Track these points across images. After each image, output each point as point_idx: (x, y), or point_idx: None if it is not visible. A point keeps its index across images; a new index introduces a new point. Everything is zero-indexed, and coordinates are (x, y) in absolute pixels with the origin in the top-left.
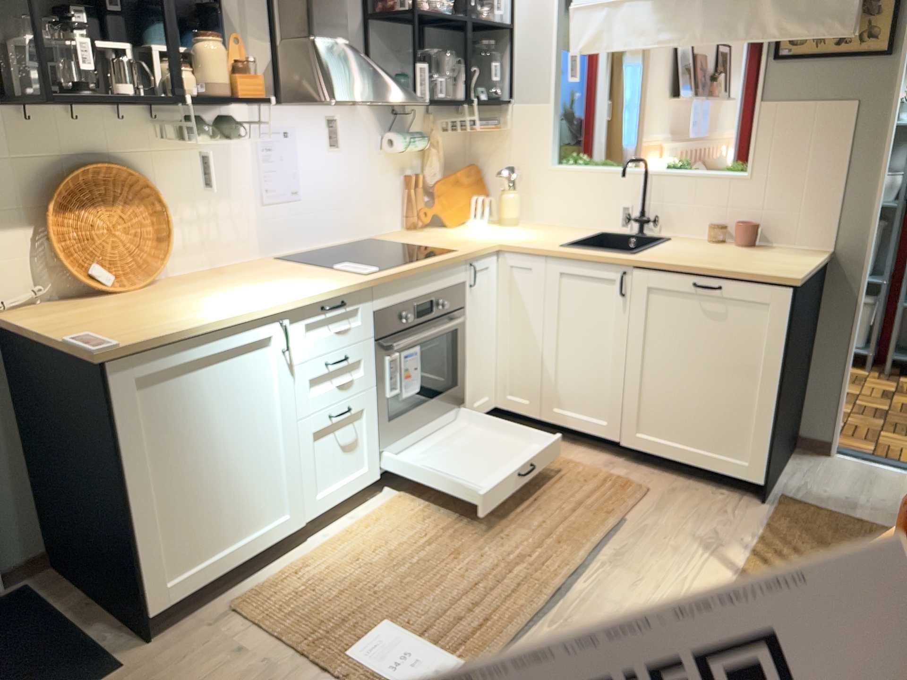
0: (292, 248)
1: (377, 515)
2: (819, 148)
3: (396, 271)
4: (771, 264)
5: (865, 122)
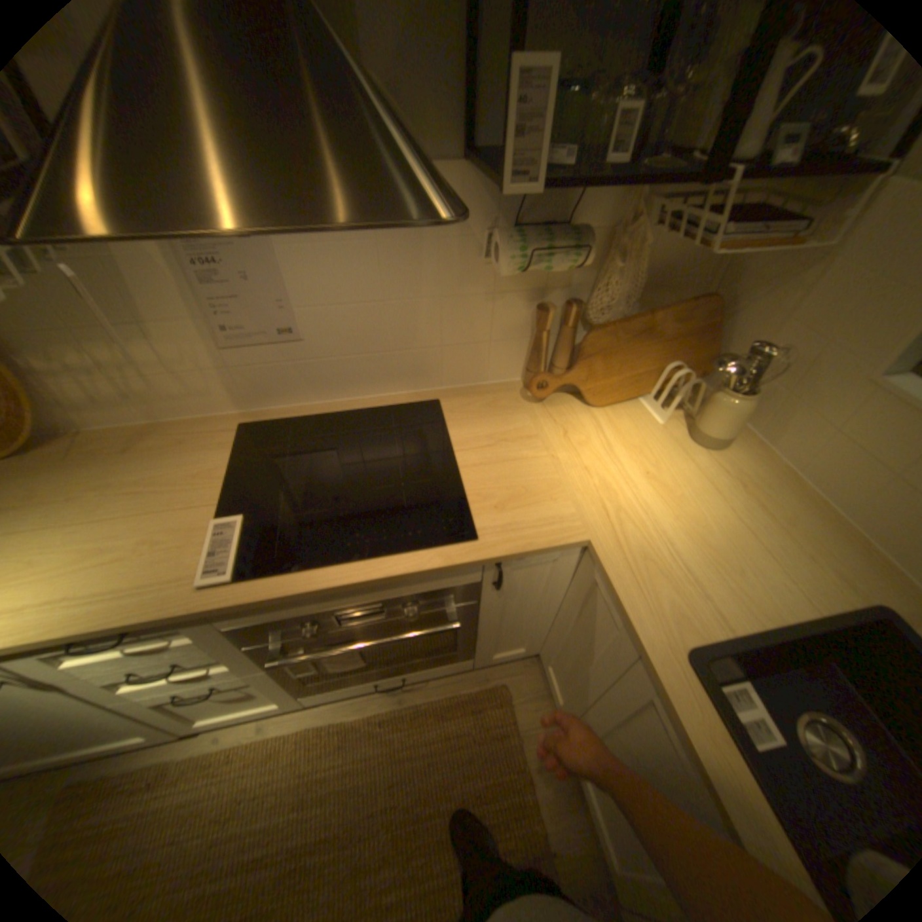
0: (295, 400)
1: (272, 748)
2: None
3: (256, 599)
4: None
5: None
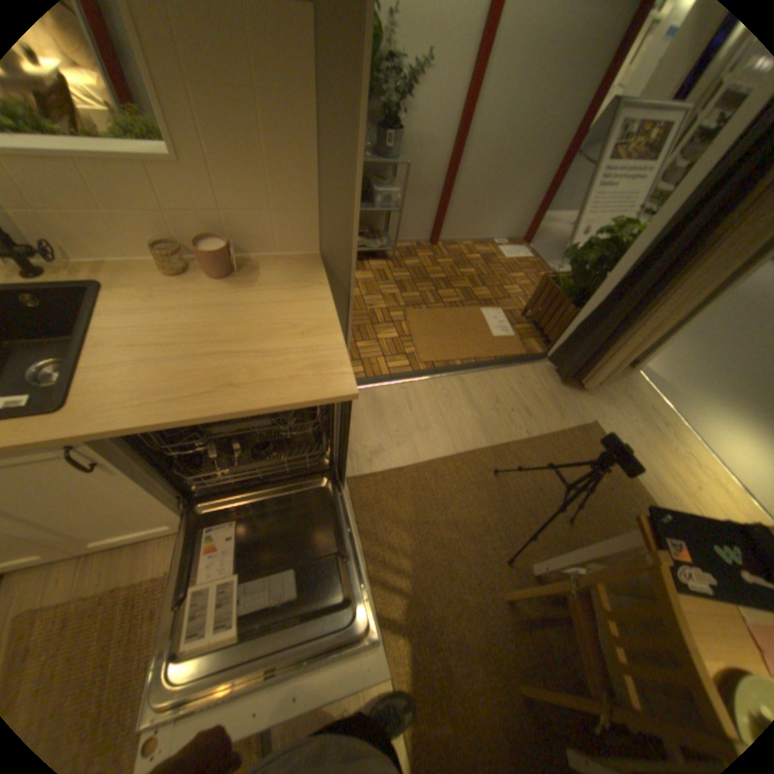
0: None
1: None
2: (268, 109)
3: None
4: (290, 349)
5: (326, 63)
